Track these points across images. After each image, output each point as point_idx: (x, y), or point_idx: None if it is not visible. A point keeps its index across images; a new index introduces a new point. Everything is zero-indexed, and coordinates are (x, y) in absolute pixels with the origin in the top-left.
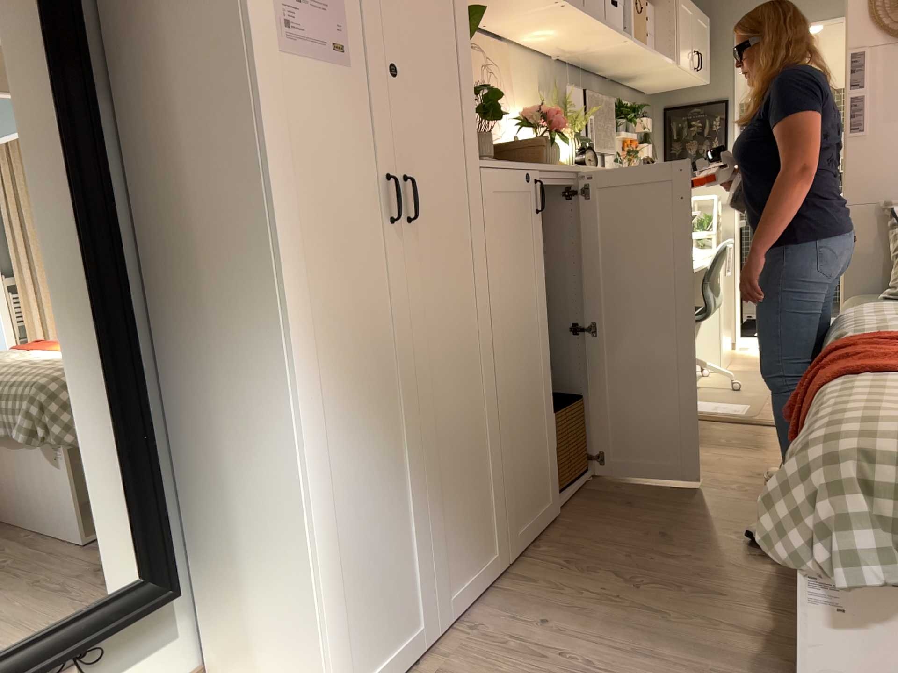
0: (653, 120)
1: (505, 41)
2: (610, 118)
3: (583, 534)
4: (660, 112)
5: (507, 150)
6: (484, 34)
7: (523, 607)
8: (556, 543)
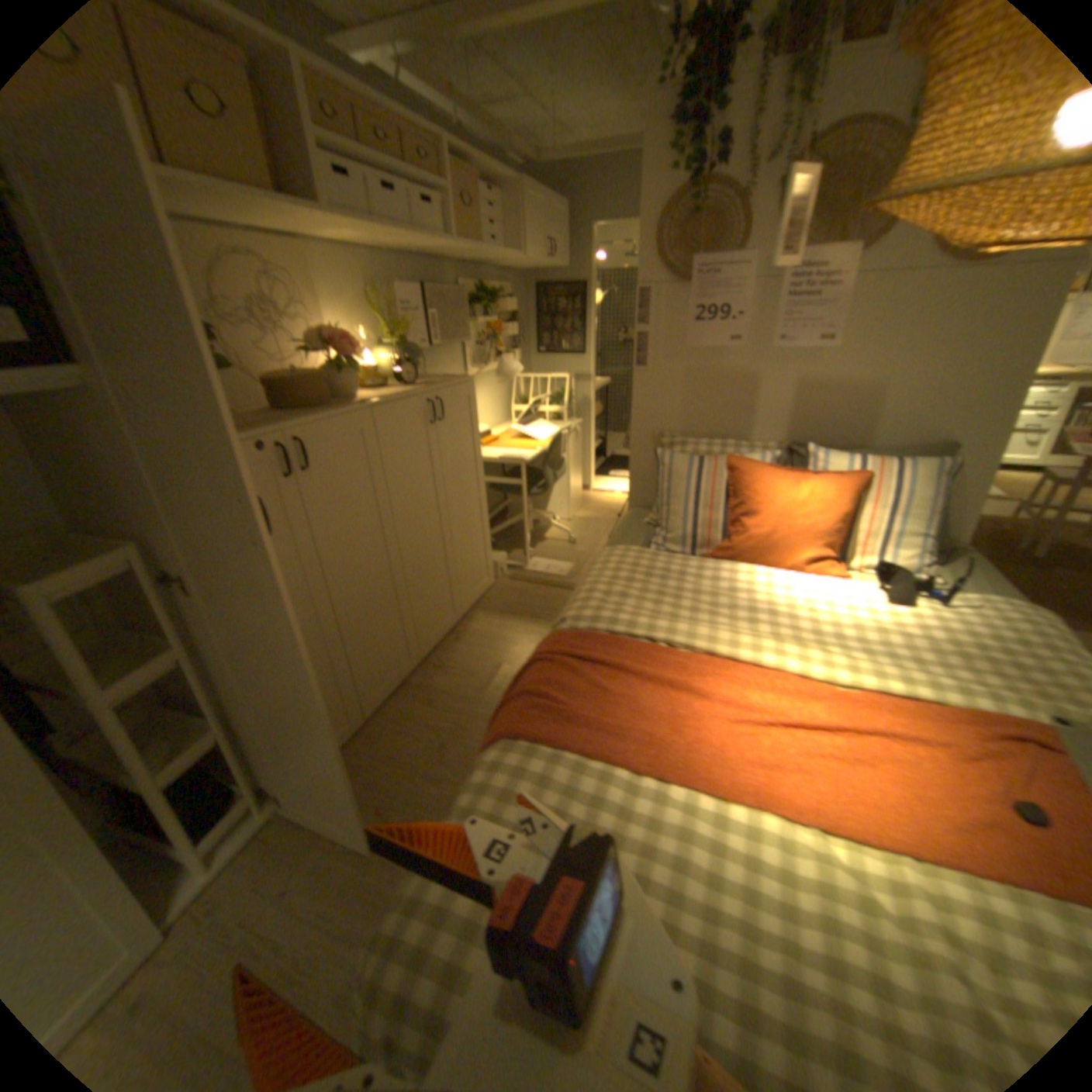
0: (528, 294)
1: (300, 239)
2: (468, 304)
3: (375, 746)
4: (534, 287)
5: (276, 388)
6: (261, 233)
7: (276, 864)
8: (346, 761)
